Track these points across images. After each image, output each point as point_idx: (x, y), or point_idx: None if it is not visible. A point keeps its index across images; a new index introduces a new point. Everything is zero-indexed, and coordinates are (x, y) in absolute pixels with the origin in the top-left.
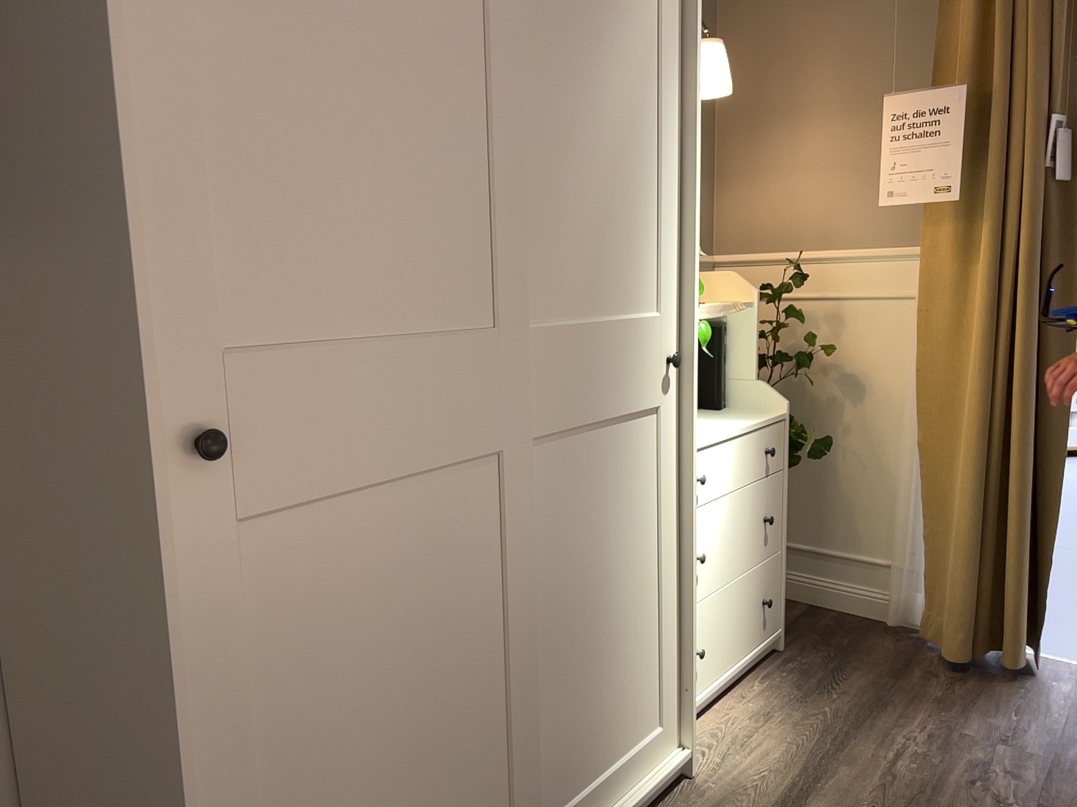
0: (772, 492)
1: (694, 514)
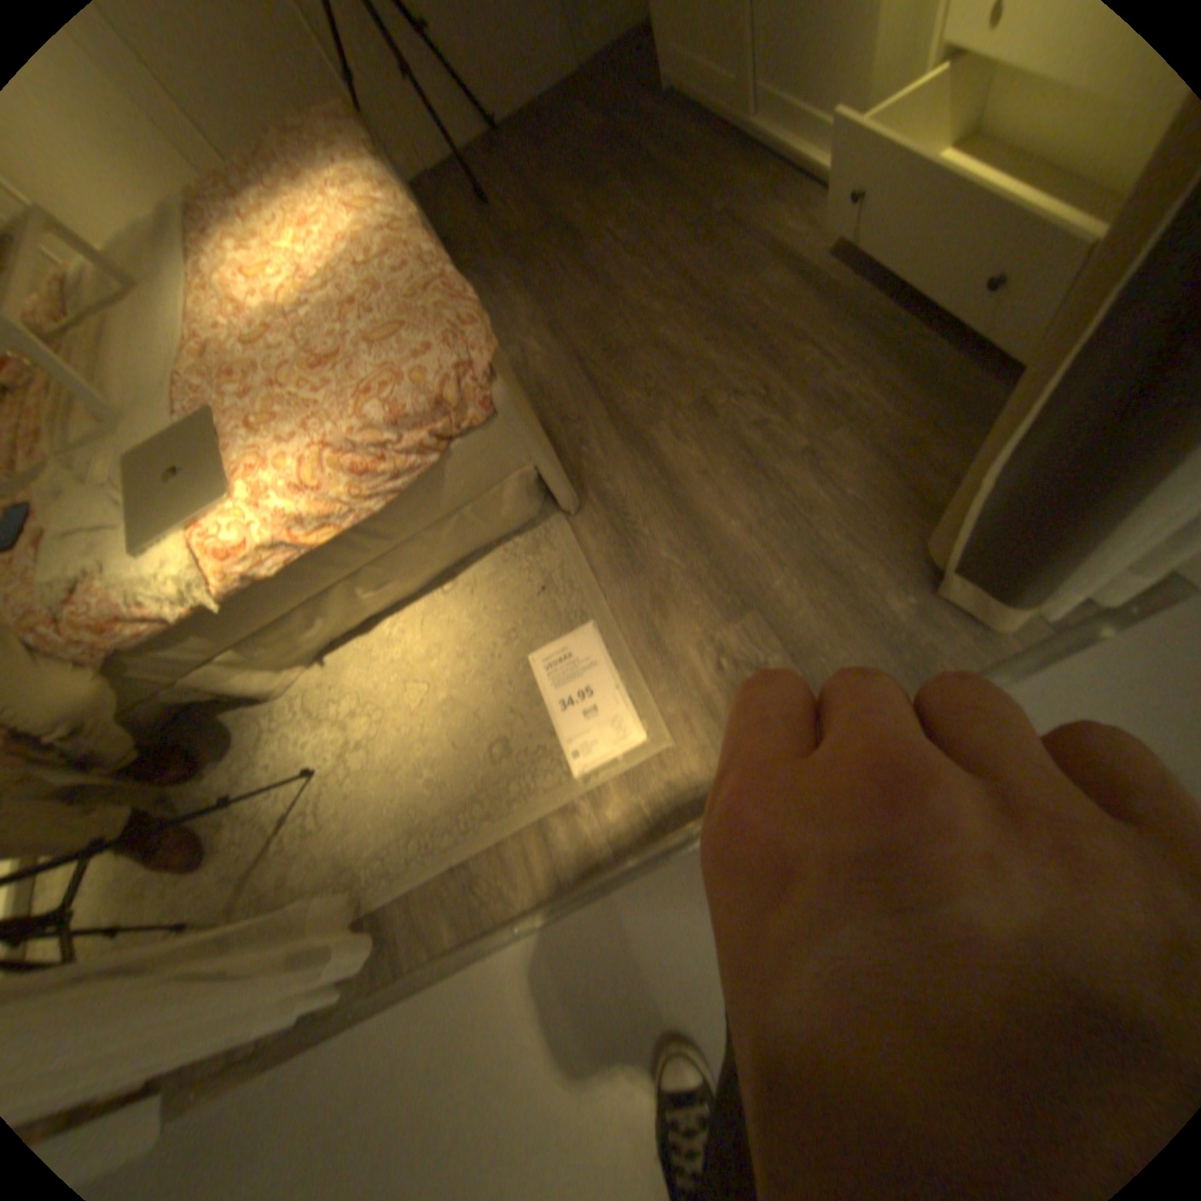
0: None
1: None
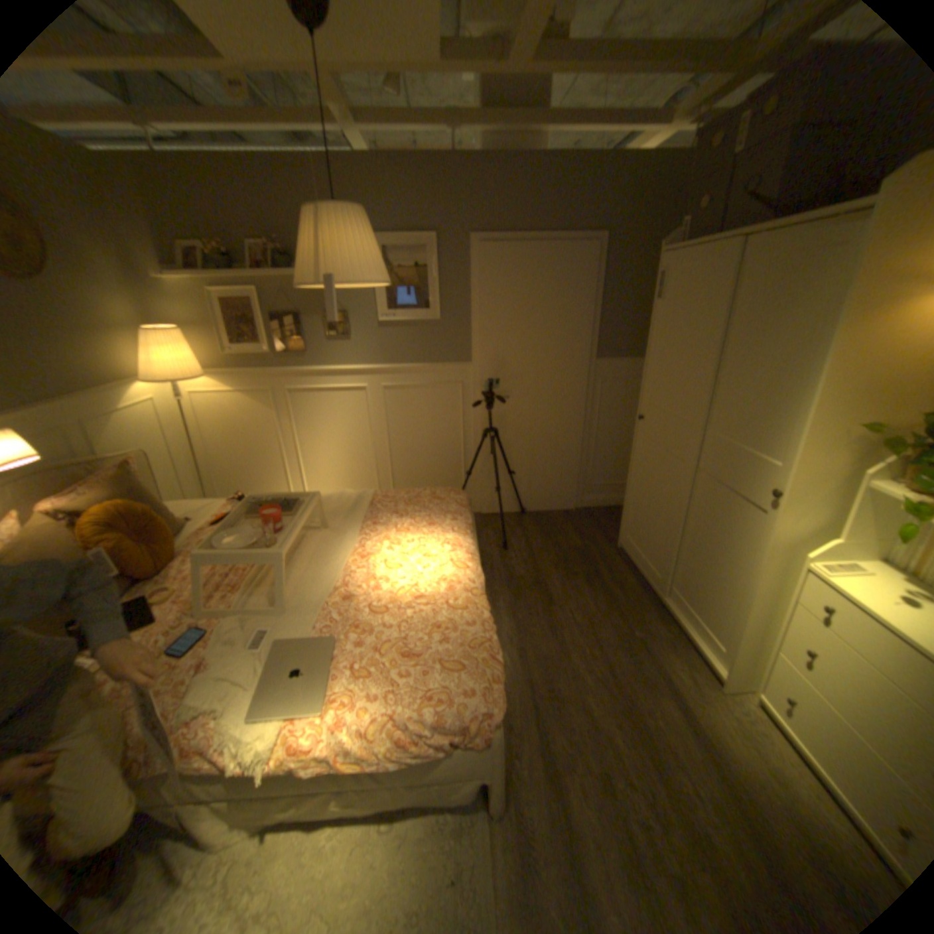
0: None
1: (762, 581)
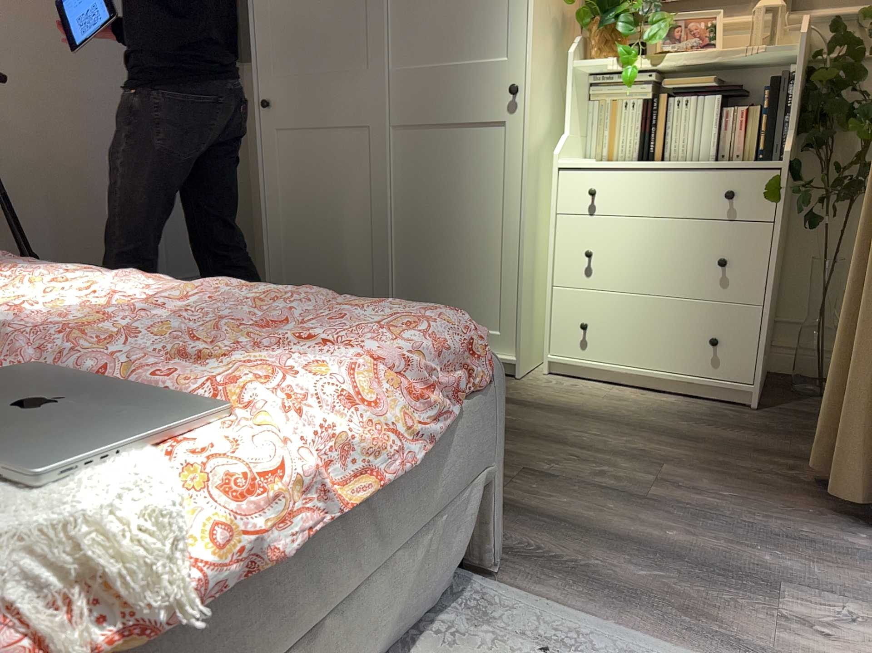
0: (740, 239)
1: (525, 199)
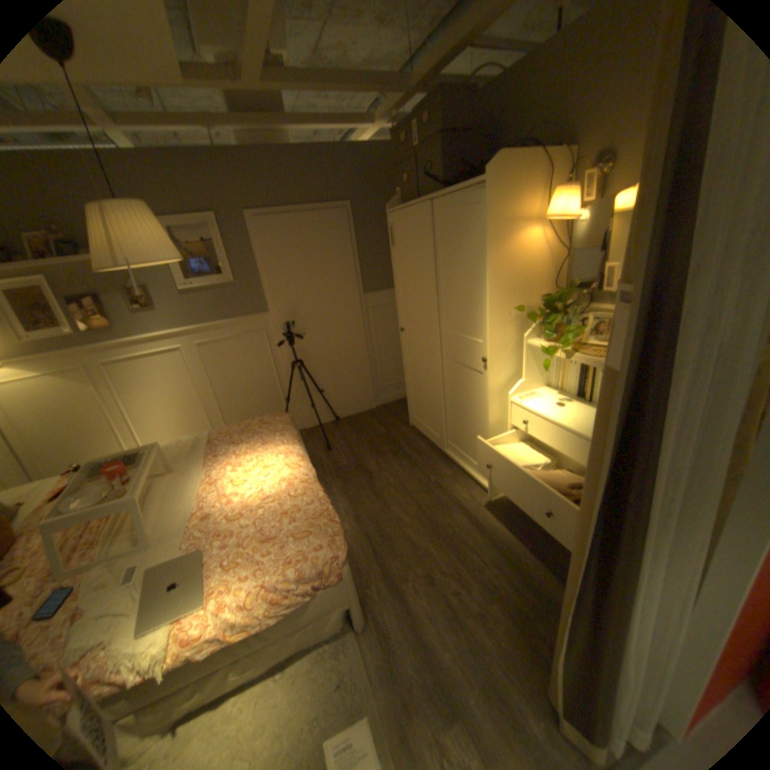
0: None
1: (489, 417)
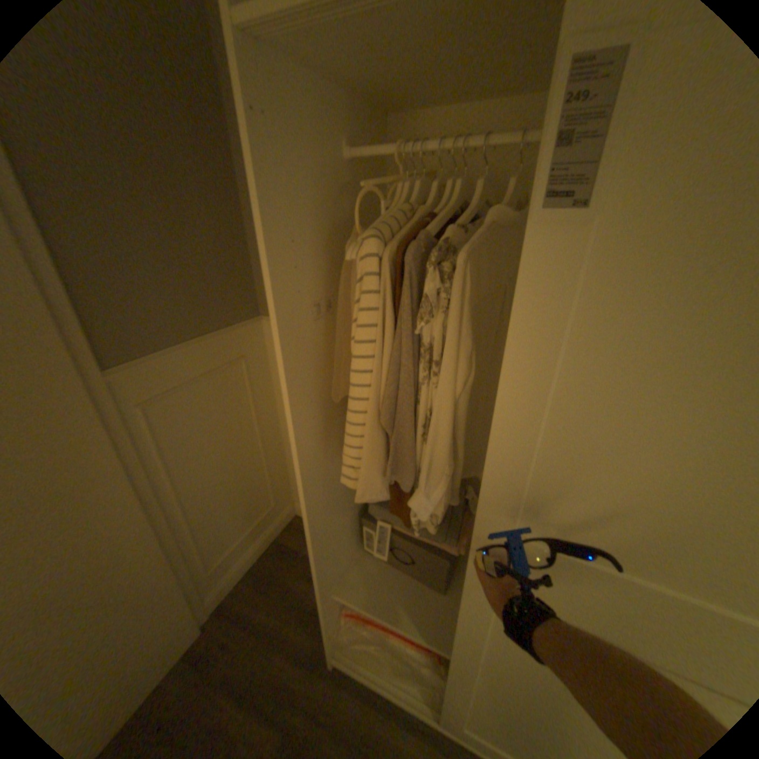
0: None
1: None
